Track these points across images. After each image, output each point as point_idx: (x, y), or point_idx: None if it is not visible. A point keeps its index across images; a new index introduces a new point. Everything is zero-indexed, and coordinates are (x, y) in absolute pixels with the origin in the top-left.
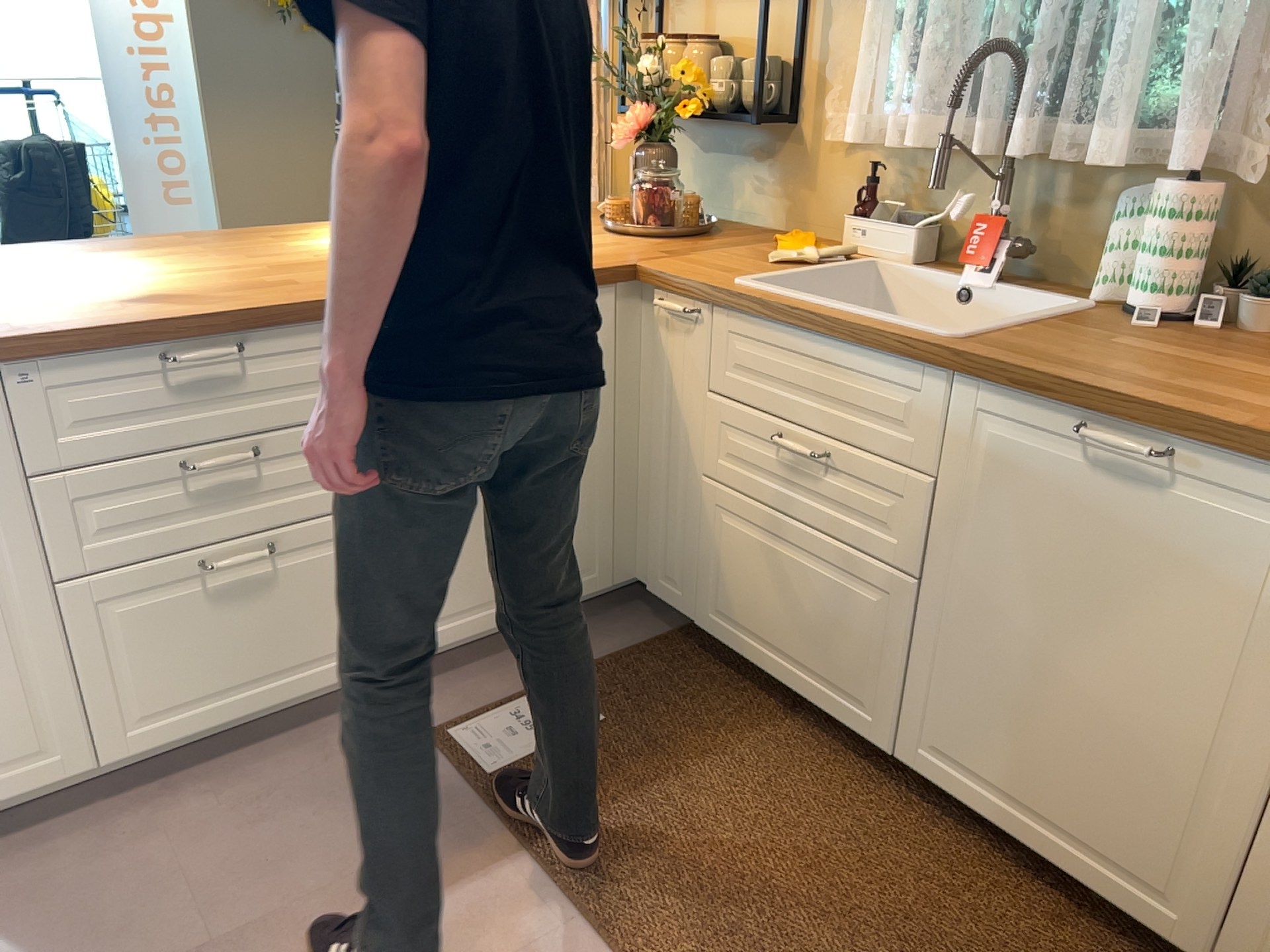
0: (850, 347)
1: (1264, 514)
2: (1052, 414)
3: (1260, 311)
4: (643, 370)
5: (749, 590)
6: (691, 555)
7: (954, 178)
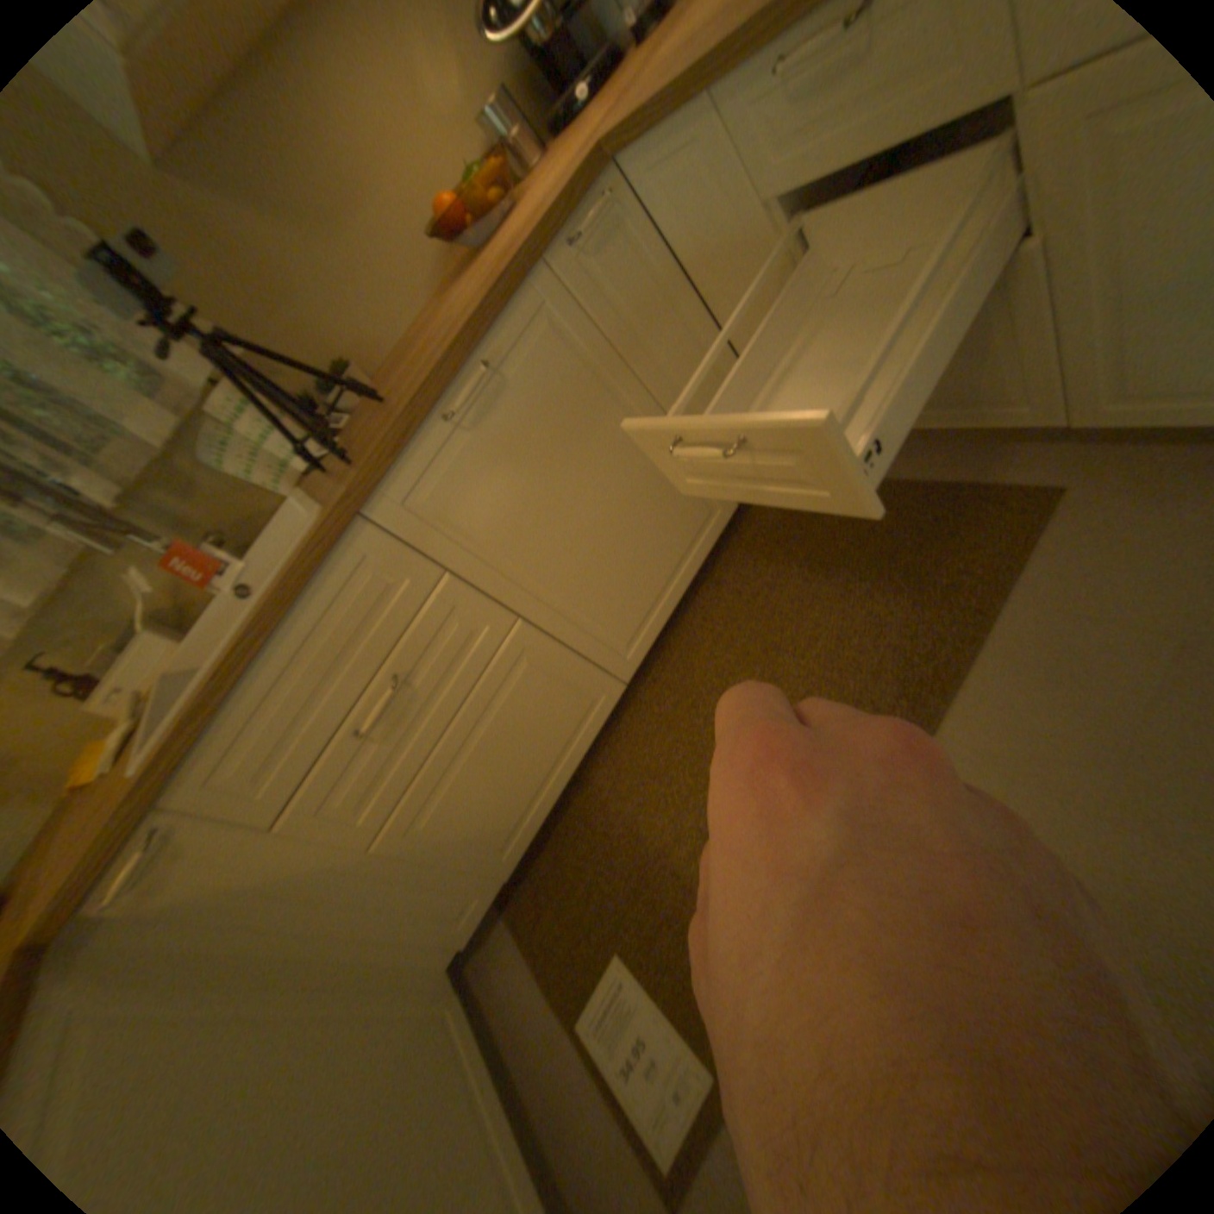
0: (293, 615)
1: (536, 329)
2: (427, 438)
3: (346, 389)
4: (202, 942)
5: (491, 804)
6: (443, 877)
7: (101, 589)
